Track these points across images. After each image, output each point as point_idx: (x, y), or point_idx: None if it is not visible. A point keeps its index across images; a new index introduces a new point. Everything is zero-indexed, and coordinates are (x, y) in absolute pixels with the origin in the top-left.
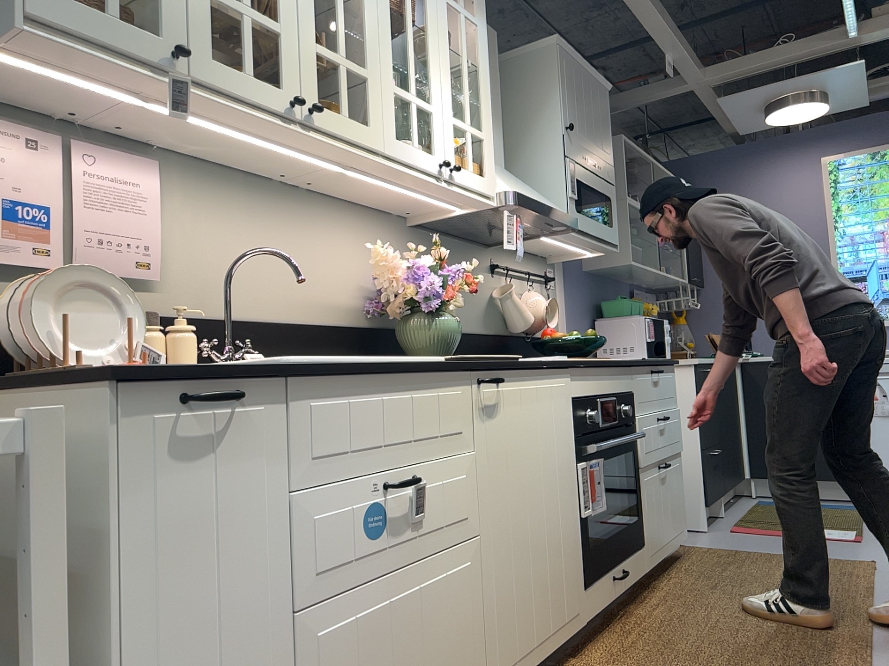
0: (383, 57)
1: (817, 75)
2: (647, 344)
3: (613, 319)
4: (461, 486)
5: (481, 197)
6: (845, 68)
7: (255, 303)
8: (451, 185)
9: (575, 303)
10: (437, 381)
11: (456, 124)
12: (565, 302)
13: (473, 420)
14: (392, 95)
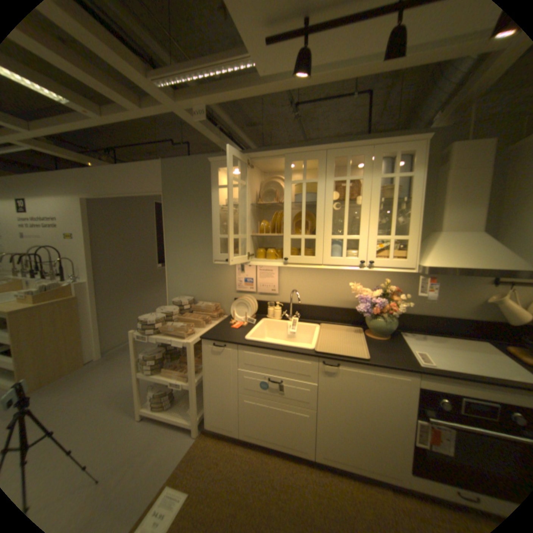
0: (326, 227)
1: None
2: None
3: None
4: (307, 393)
5: (400, 270)
6: None
7: (310, 299)
8: (371, 269)
9: None
10: (298, 357)
11: (379, 239)
12: None
13: (318, 374)
14: (330, 240)
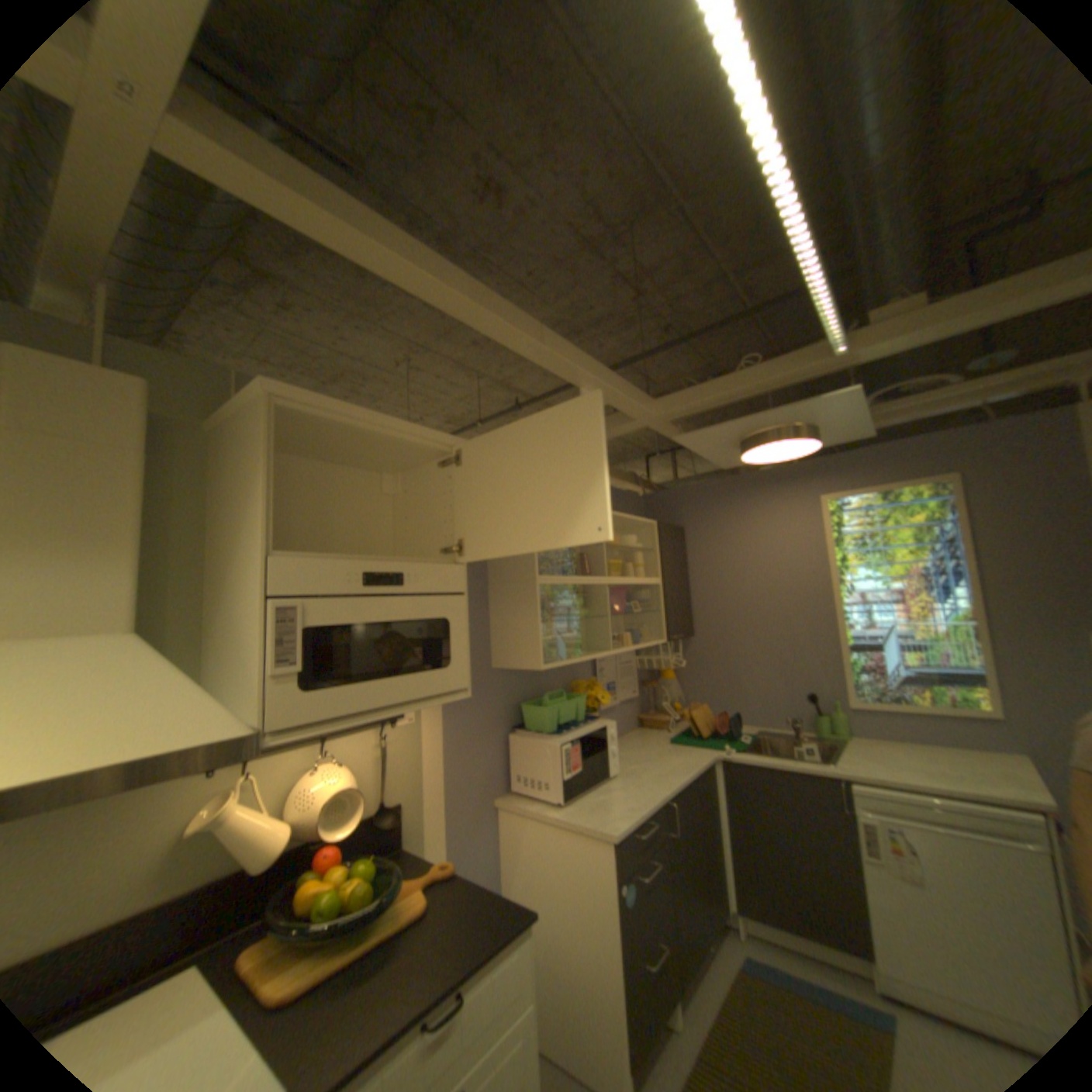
0: None
1: (797, 405)
2: (565, 781)
3: (531, 731)
4: None
5: None
6: (836, 394)
7: None
8: None
9: (463, 725)
10: None
11: None
12: (436, 733)
13: None
14: None
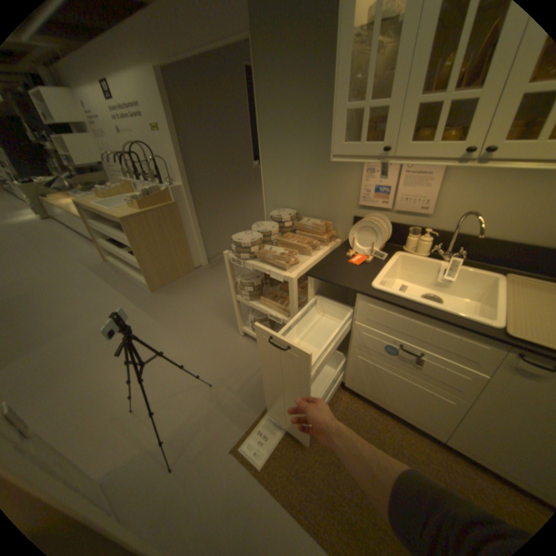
0: None
1: None
2: None
3: None
4: (465, 381)
5: None
6: None
7: (497, 229)
8: None
9: None
10: (466, 335)
11: None
12: None
13: (500, 367)
14: None
